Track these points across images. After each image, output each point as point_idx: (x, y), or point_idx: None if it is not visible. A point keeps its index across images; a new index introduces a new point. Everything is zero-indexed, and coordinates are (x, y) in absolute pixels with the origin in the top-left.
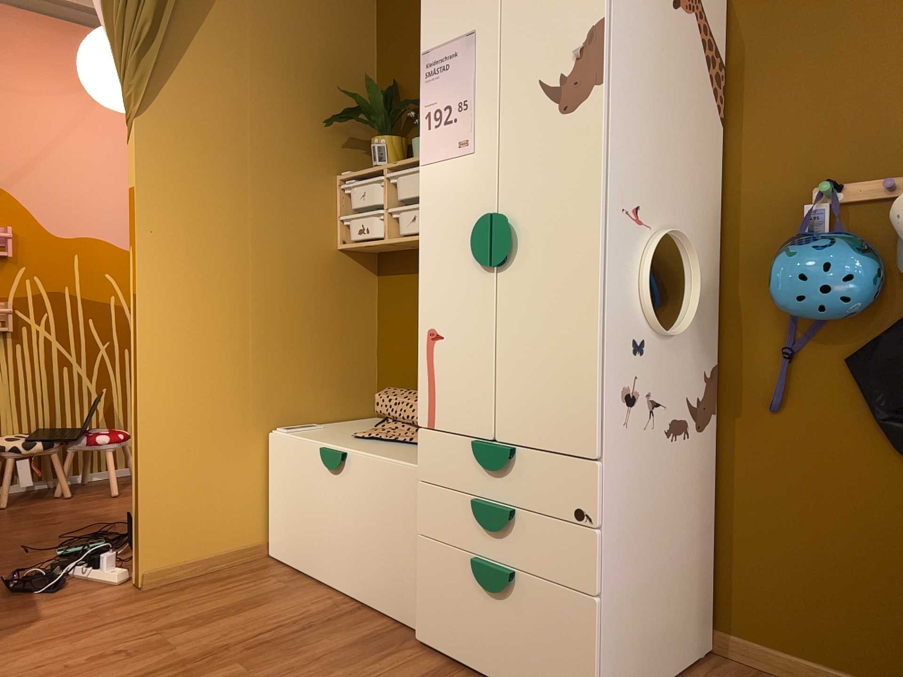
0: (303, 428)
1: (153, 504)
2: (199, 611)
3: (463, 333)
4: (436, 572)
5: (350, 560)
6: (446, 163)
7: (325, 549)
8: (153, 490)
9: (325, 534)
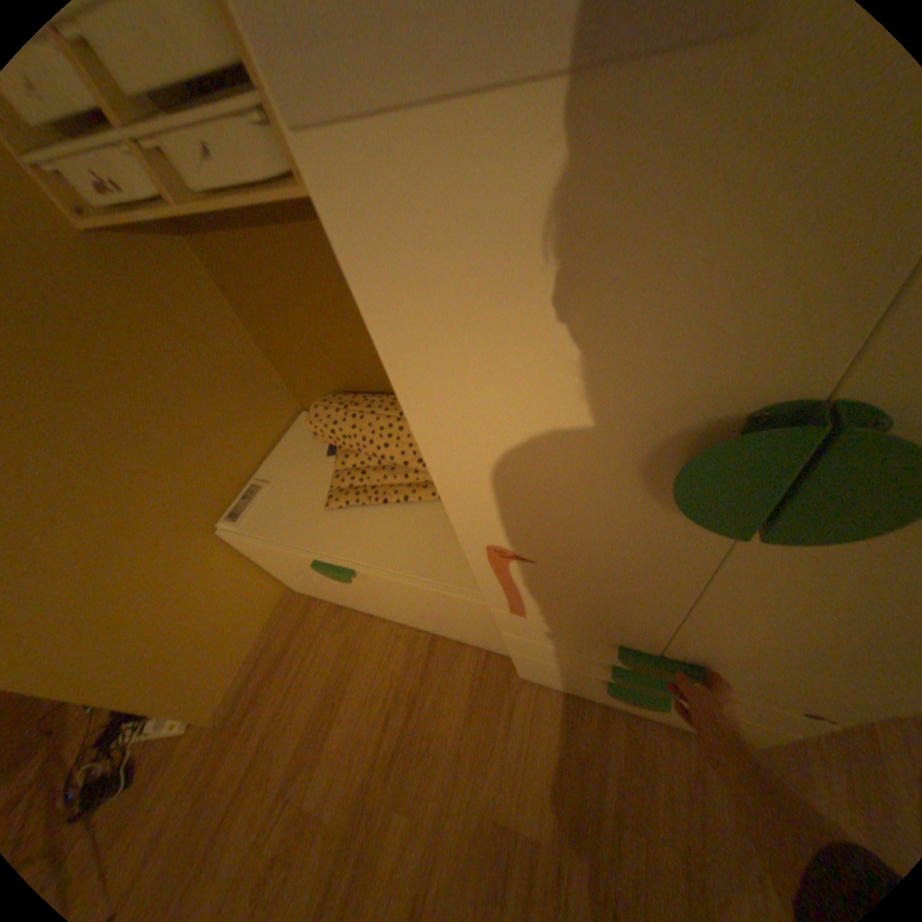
0: (249, 500)
1: (159, 693)
2: (297, 732)
3: (597, 571)
4: (542, 668)
5: (403, 615)
6: (483, 117)
7: (365, 604)
8: (145, 690)
9: (359, 599)
